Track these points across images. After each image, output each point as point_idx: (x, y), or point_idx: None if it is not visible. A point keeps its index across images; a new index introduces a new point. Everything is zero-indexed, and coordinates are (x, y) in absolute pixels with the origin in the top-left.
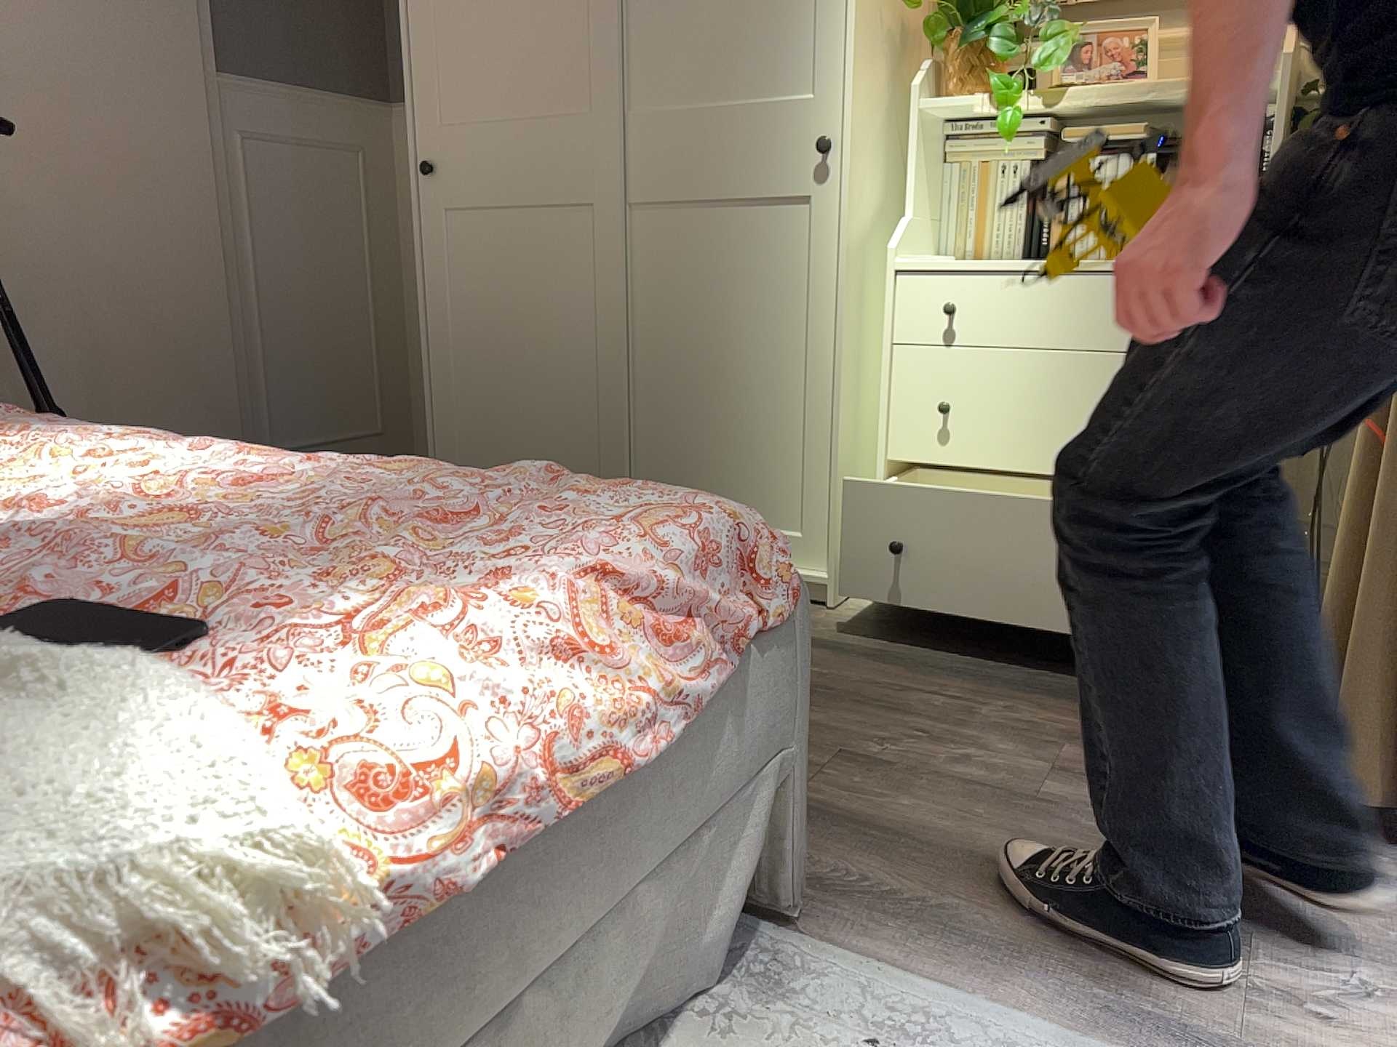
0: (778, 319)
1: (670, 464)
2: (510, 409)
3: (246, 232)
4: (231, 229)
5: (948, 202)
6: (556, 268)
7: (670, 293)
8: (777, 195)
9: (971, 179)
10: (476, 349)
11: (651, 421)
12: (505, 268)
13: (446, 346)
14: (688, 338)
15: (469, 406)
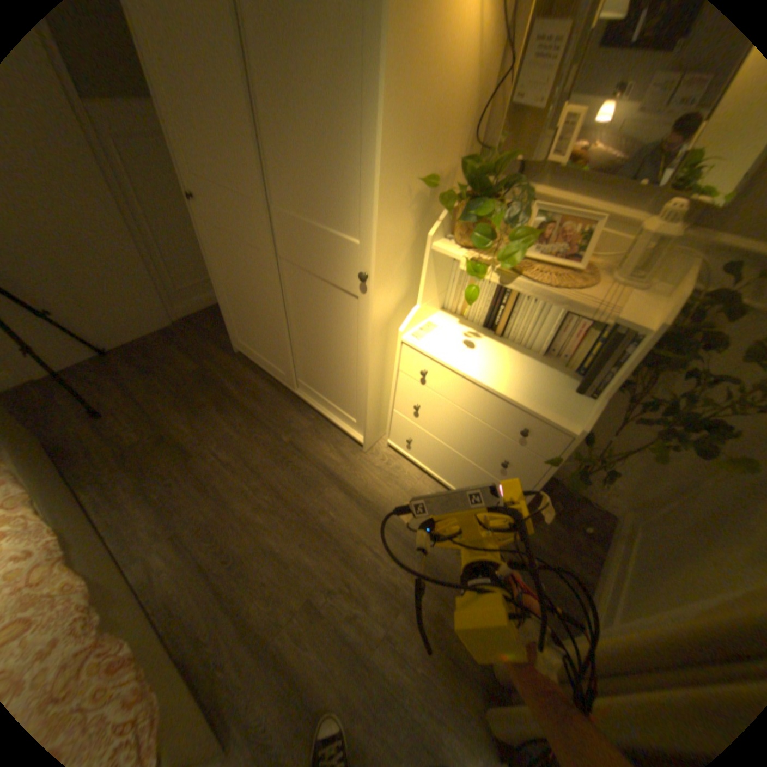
0: (345, 342)
1: (309, 371)
2: (248, 321)
3: (130, 194)
4: (119, 196)
5: (452, 281)
6: (253, 273)
7: (301, 306)
8: (343, 287)
9: (466, 274)
10: (231, 290)
11: (300, 352)
12: (233, 261)
13: (220, 283)
14: (310, 328)
15: (234, 311)
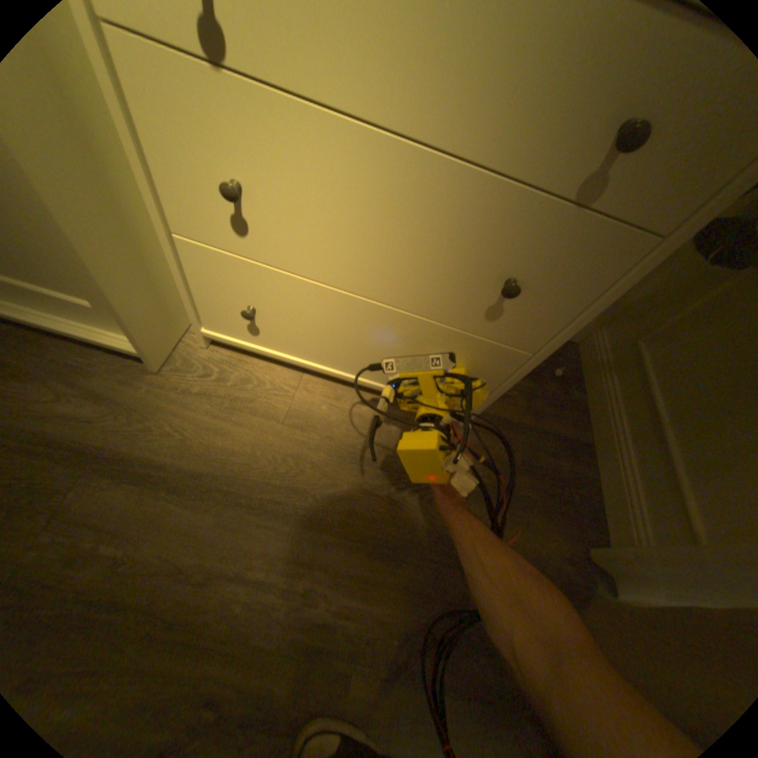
0: None
1: None
2: None
3: None
4: None
5: None
6: None
7: None
8: None
9: None
10: None
11: None
12: None
13: None
14: None
15: None
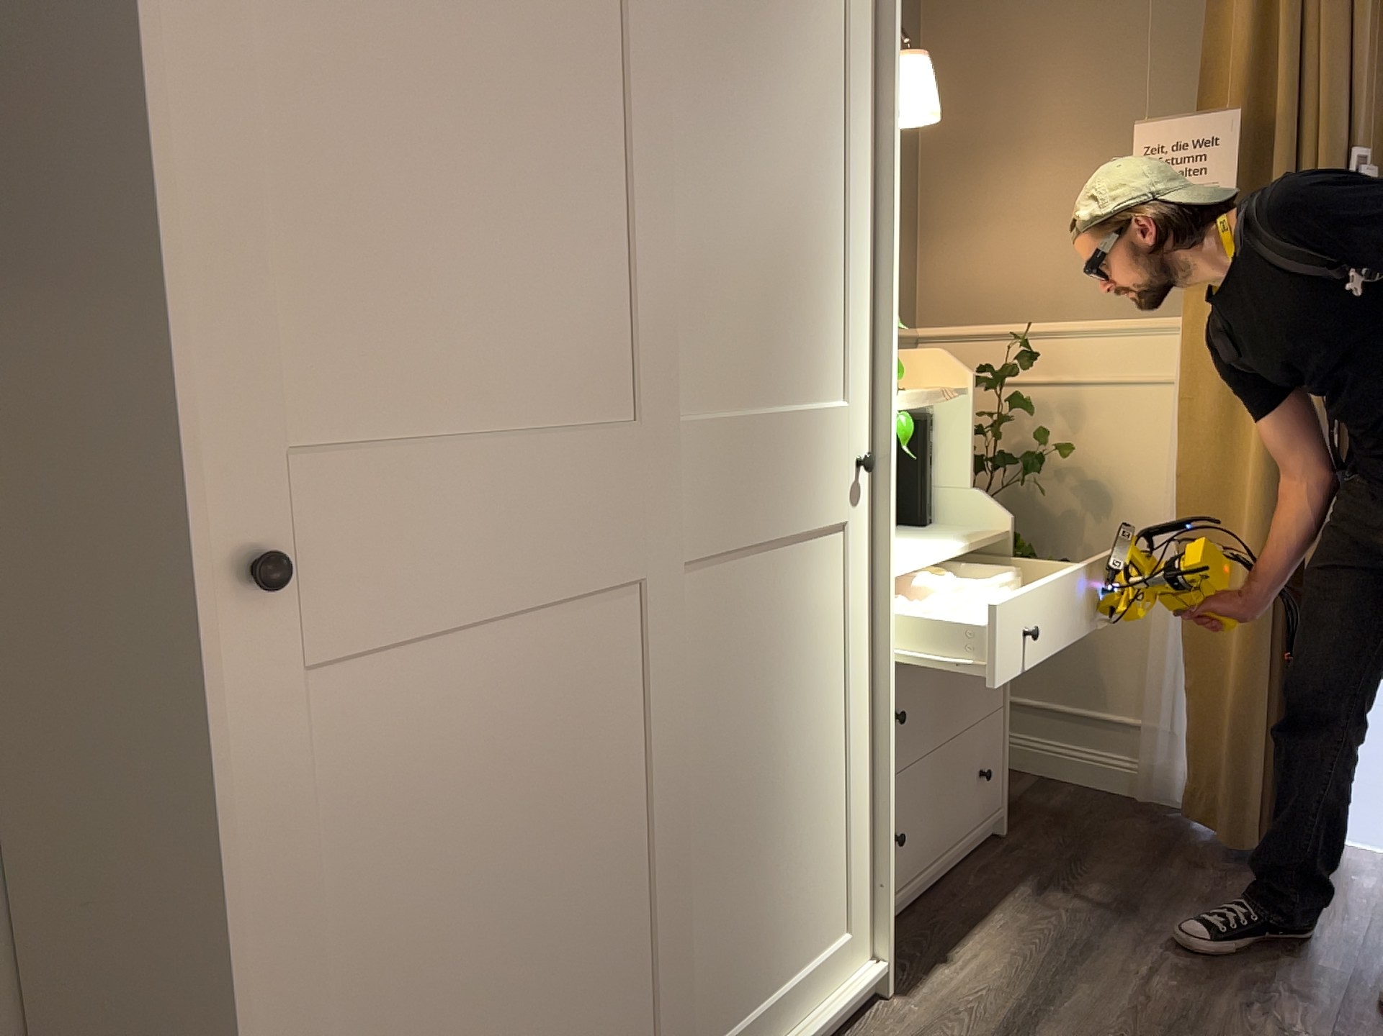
0: (824, 679)
1: (723, 955)
2: None
3: None
4: None
5: None
6: (576, 716)
7: (719, 690)
8: (824, 524)
9: None
10: (396, 976)
11: (700, 904)
12: (470, 754)
13: (307, 1028)
14: (740, 748)
15: None
